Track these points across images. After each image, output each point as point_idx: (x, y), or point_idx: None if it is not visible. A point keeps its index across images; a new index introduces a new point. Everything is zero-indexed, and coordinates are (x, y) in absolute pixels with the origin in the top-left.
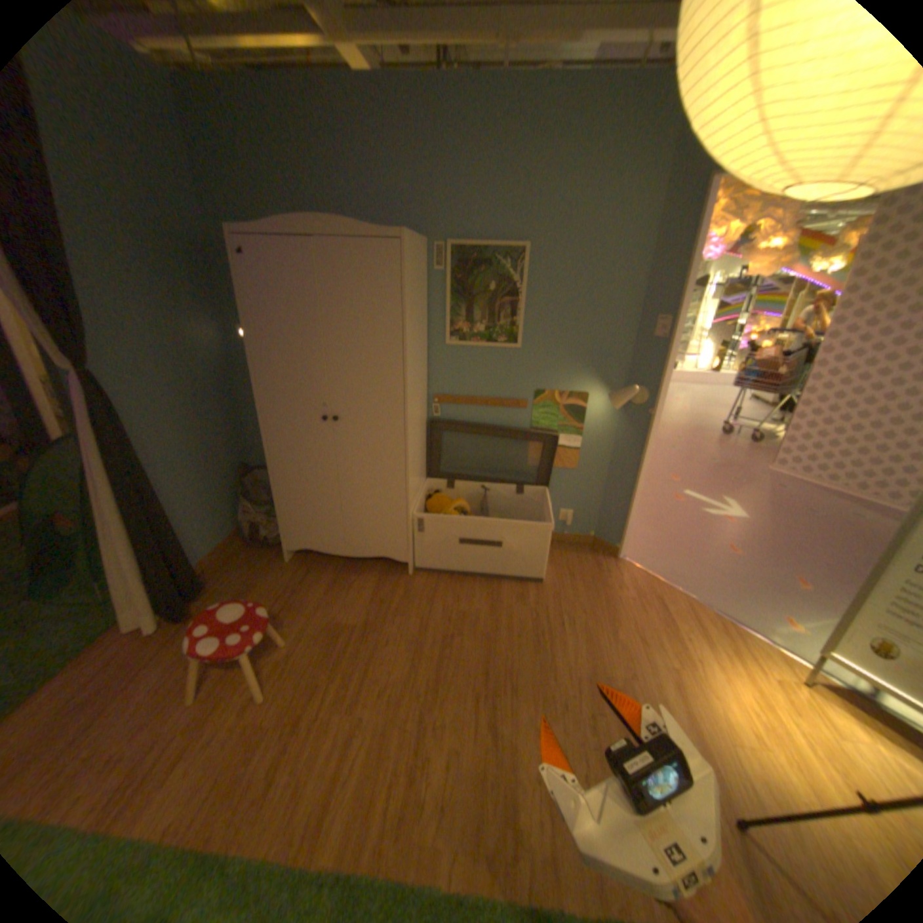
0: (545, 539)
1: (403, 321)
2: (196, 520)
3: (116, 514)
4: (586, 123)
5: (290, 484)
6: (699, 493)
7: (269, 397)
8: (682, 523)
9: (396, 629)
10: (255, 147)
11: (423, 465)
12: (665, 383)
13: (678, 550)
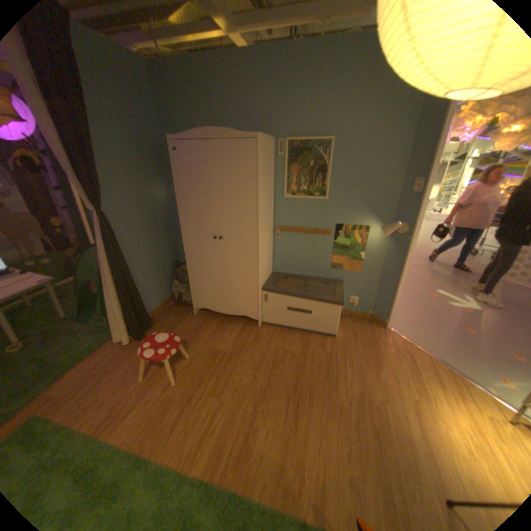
0: (338, 312)
1: (257, 184)
2: (151, 289)
3: (112, 283)
4: (370, 62)
5: (197, 273)
6: (447, 292)
7: (187, 226)
8: (433, 310)
9: (248, 356)
10: (186, 94)
11: (269, 266)
12: (419, 220)
13: (428, 326)
